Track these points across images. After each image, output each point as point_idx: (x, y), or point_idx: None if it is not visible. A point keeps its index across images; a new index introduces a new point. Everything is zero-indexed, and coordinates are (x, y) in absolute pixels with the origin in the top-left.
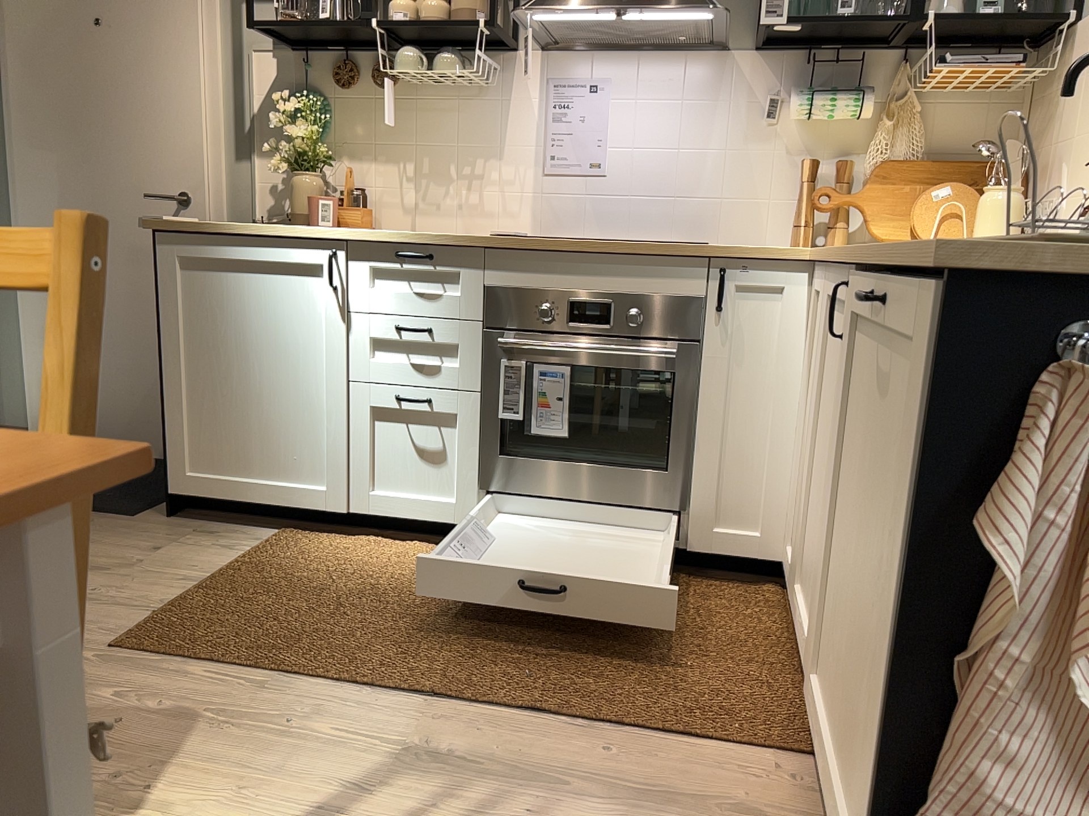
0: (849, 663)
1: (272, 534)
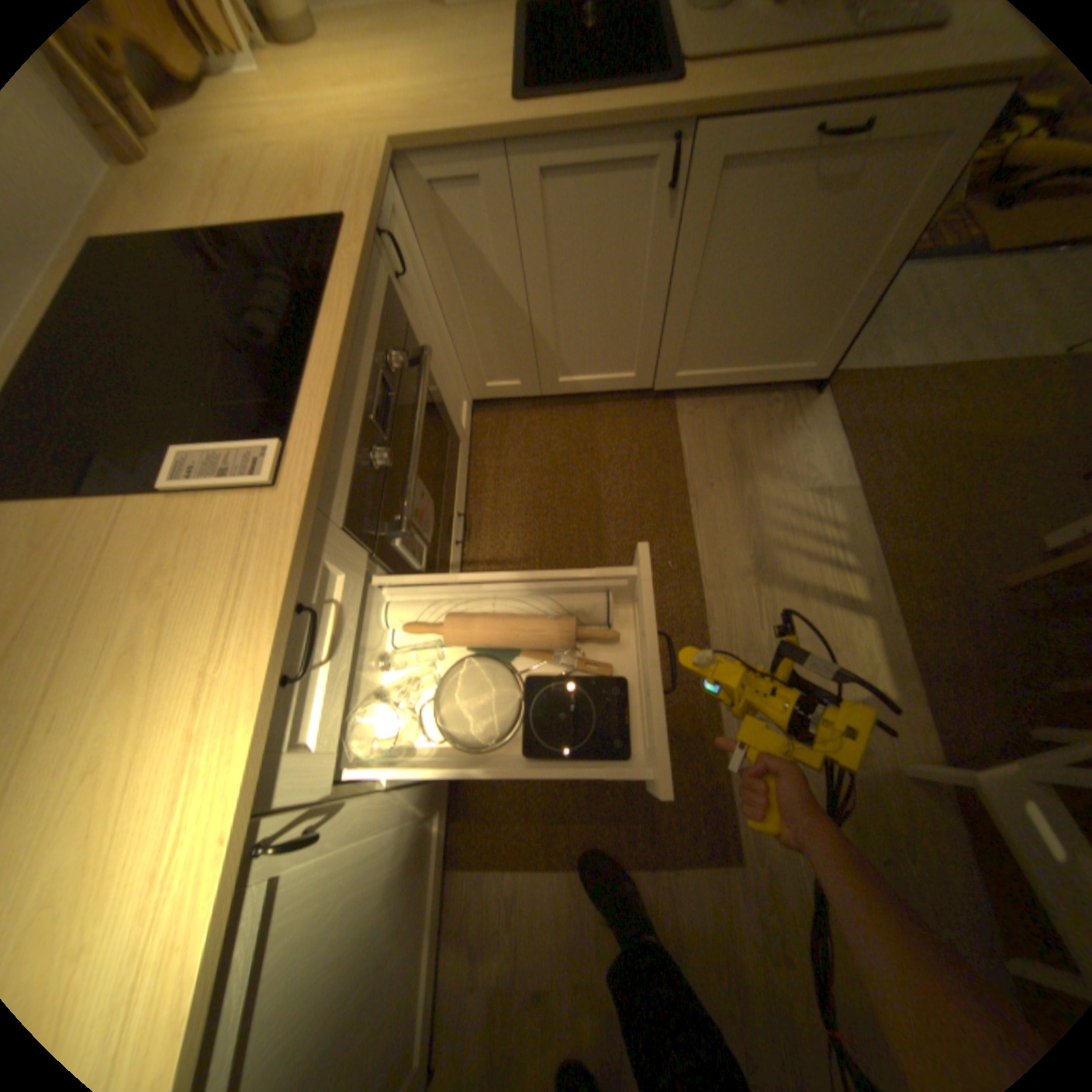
0: (738, 338)
1: (454, 879)
